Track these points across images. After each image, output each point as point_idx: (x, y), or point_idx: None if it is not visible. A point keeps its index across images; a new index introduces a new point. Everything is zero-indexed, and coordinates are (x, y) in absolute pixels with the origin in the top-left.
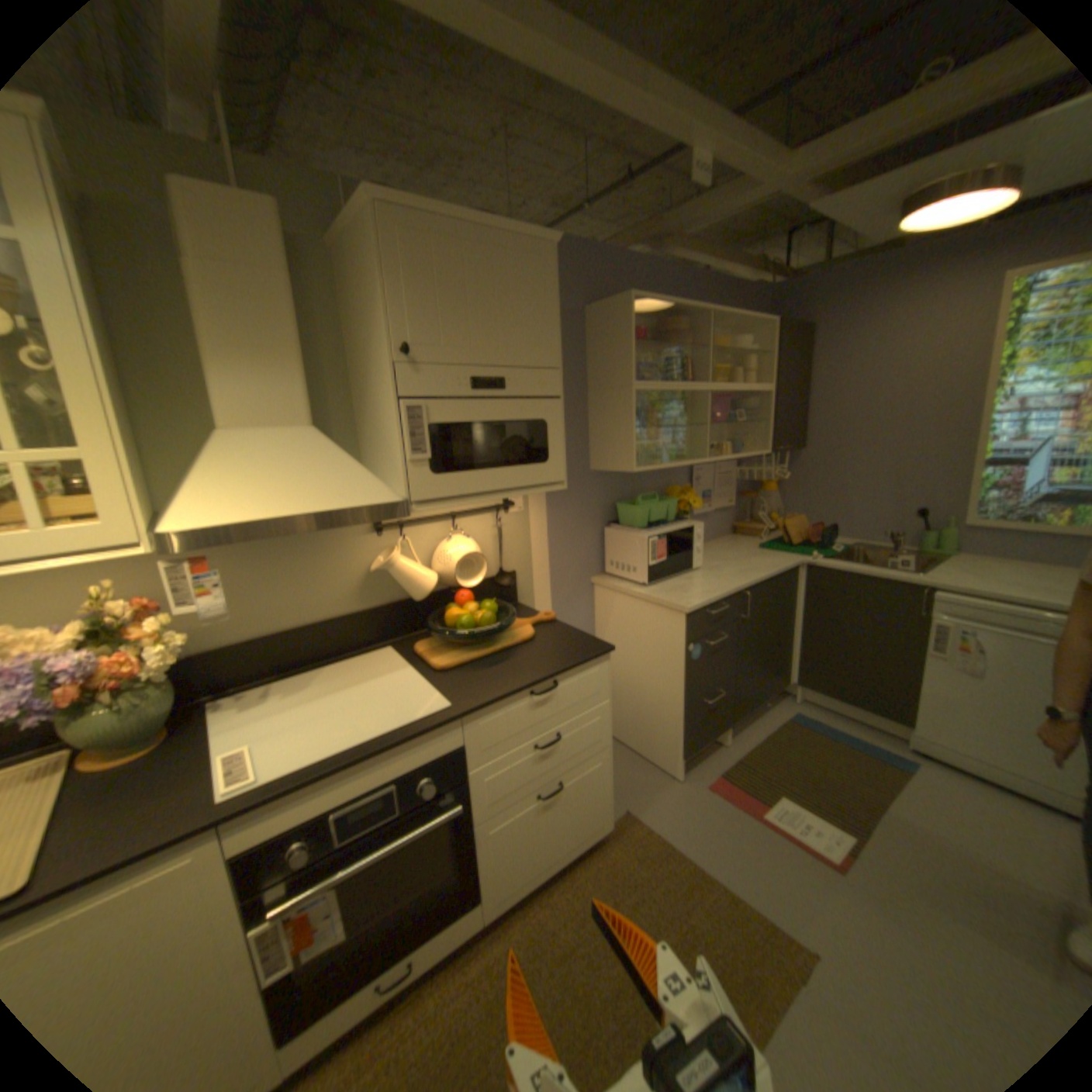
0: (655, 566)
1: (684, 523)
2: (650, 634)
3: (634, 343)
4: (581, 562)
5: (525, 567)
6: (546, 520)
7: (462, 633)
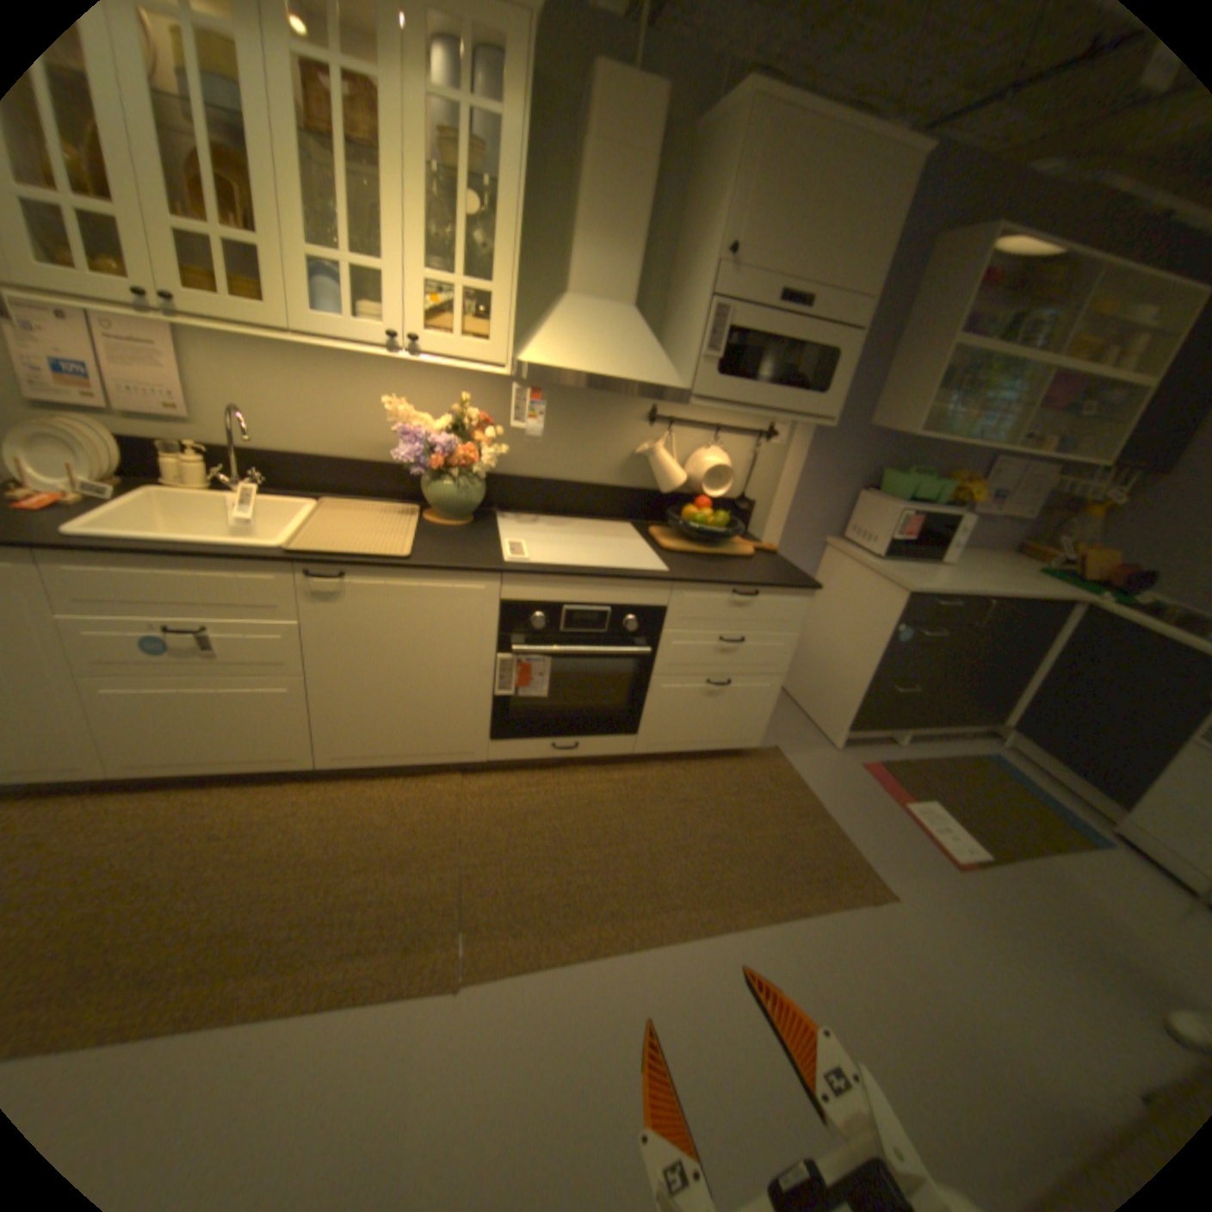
0: (899, 541)
1: (954, 510)
2: (865, 605)
3: (981, 288)
4: (824, 517)
5: (765, 501)
6: (804, 462)
7: (692, 529)
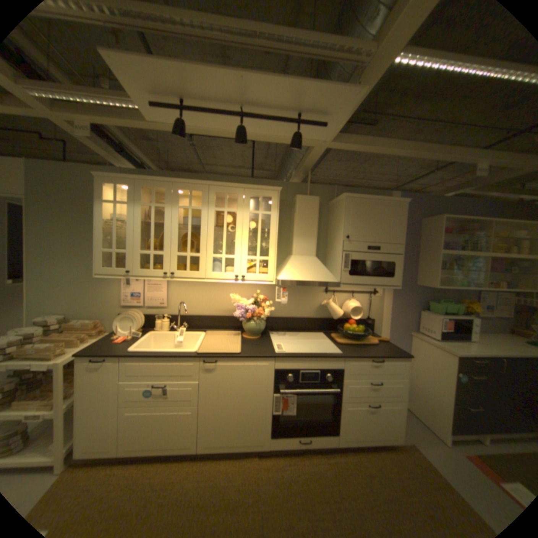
0: (446, 333)
1: (468, 317)
2: (439, 364)
3: (446, 233)
4: (407, 324)
5: (379, 319)
6: (392, 302)
7: (349, 334)
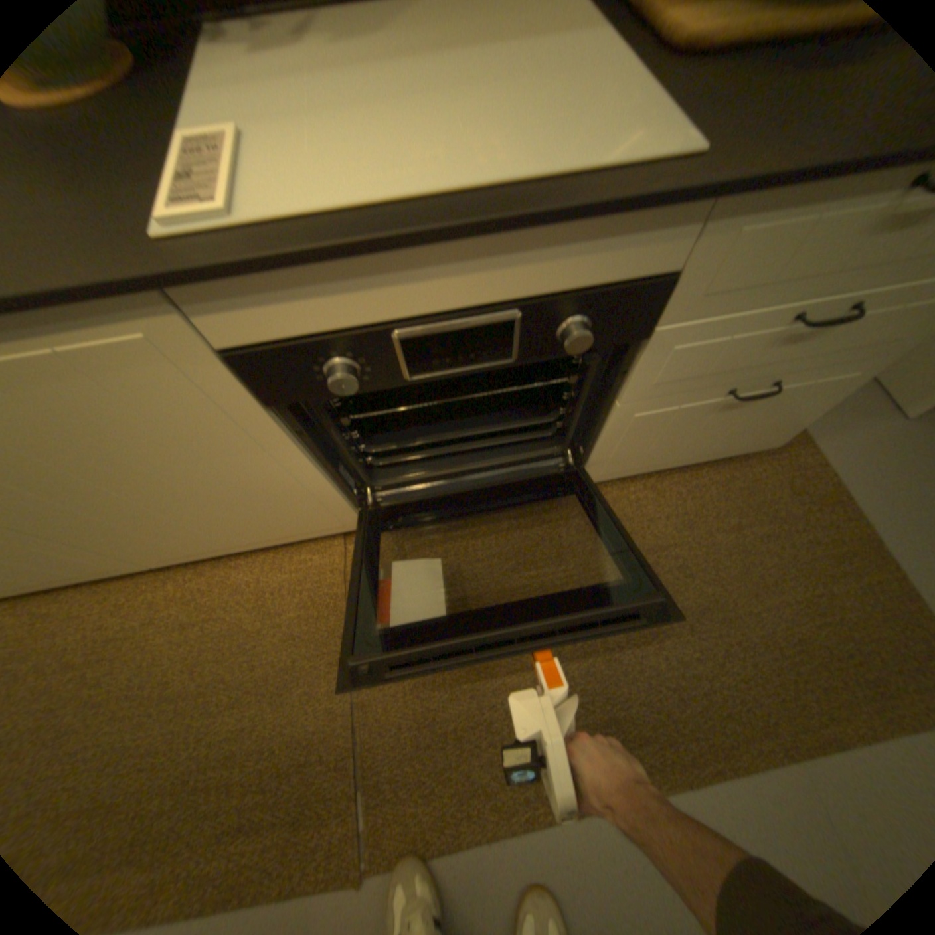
0: None
1: None
2: None
3: None
4: None
5: None
6: None
7: None
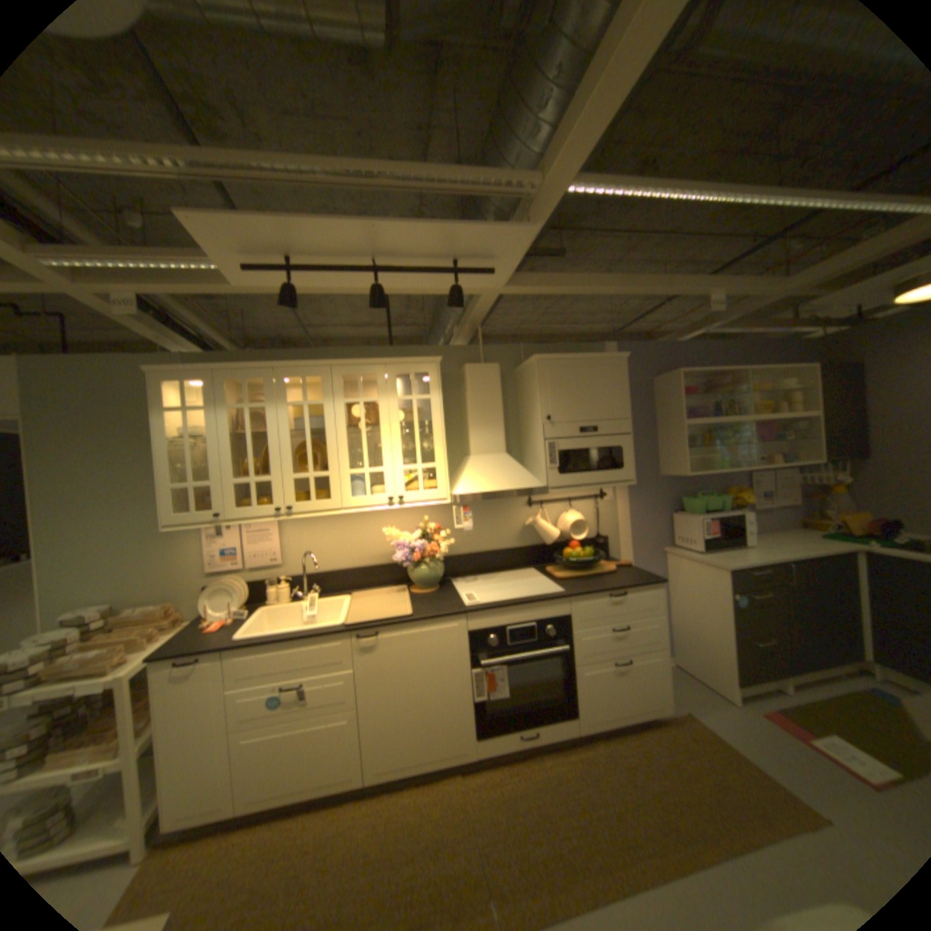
0: (710, 540)
1: (737, 513)
2: (707, 588)
3: (688, 396)
4: (656, 536)
5: (614, 535)
6: (629, 506)
7: (572, 563)
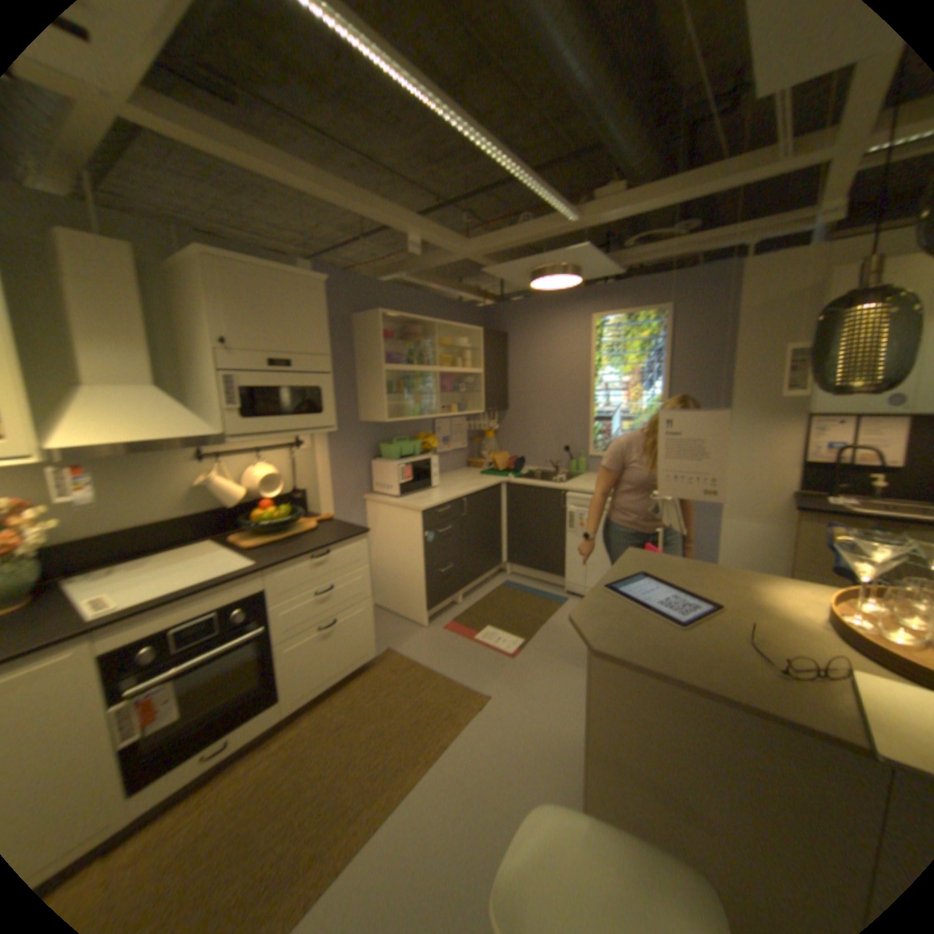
0: (403, 484)
1: (424, 457)
2: (401, 529)
3: (385, 340)
4: (355, 485)
5: (312, 488)
6: (327, 455)
7: (263, 527)
